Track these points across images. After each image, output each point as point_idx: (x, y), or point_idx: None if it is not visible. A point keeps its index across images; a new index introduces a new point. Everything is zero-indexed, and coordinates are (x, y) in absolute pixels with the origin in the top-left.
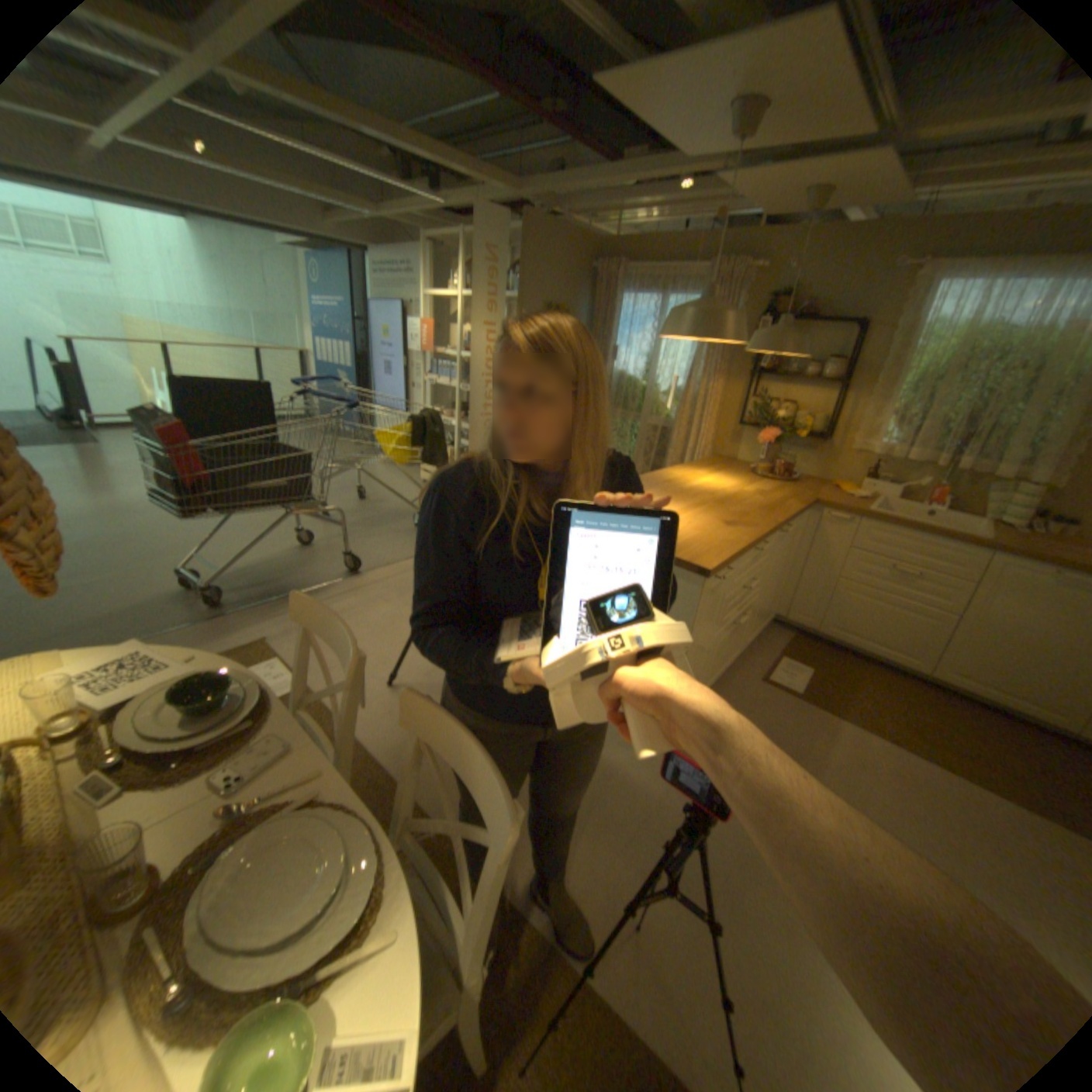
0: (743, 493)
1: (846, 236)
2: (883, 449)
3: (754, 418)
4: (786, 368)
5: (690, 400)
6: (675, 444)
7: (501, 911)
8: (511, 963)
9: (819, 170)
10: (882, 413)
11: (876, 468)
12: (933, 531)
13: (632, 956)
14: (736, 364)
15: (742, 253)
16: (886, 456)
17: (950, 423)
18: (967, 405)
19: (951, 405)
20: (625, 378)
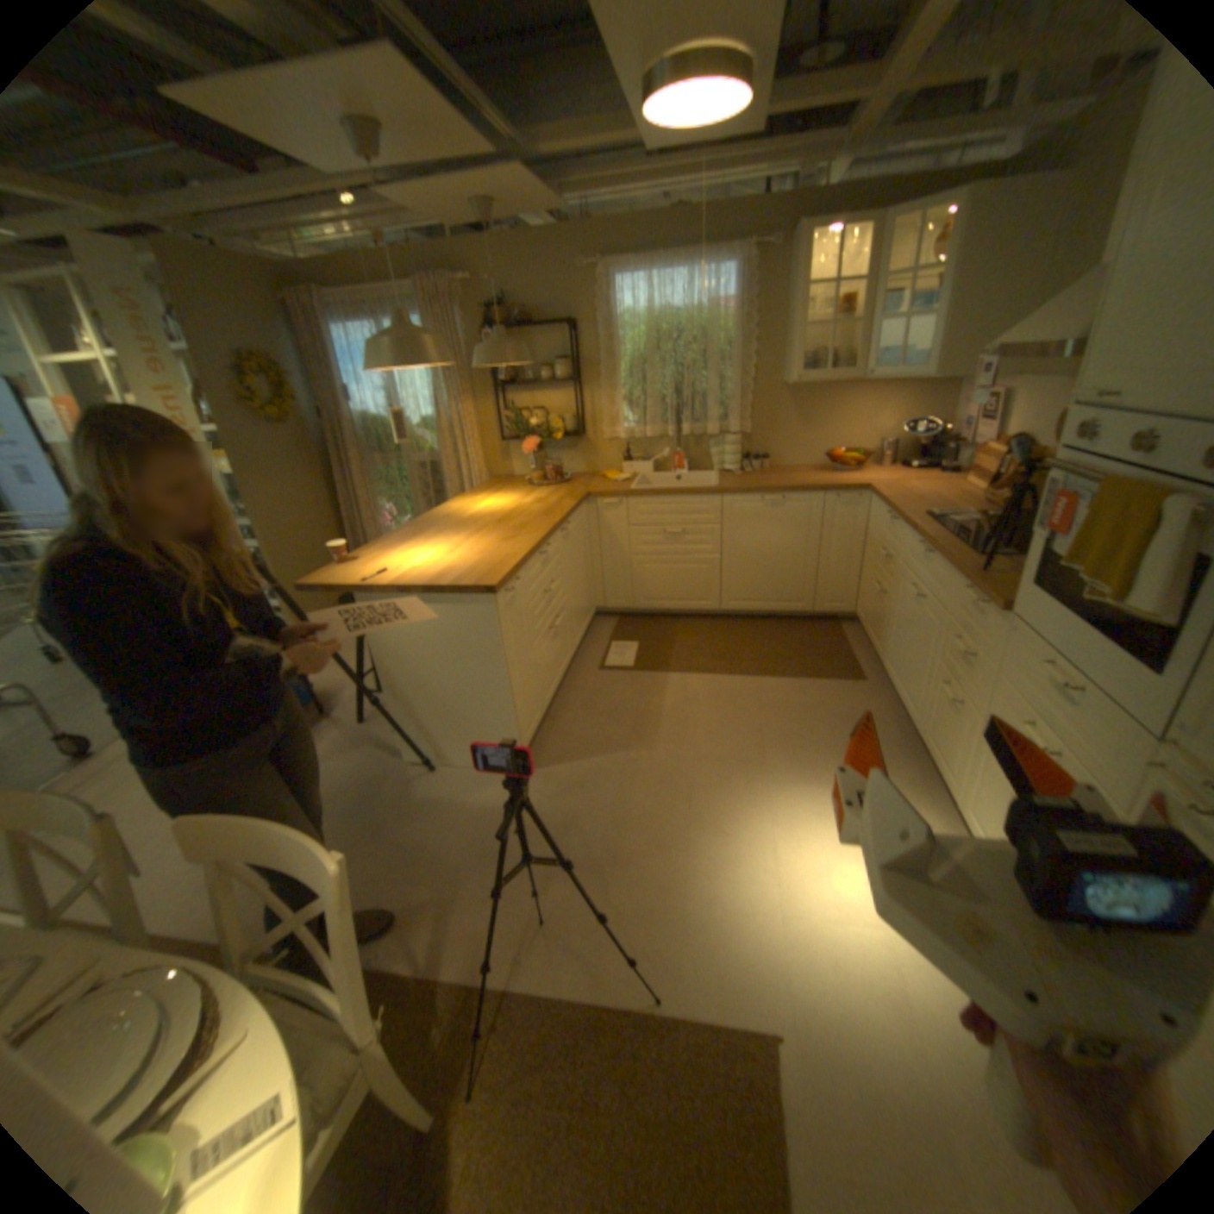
0: (521, 506)
1: (526, 243)
2: (625, 433)
3: (511, 432)
4: (523, 376)
5: (446, 427)
6: (448, 477)
7: (405, 990)
8: (430, 1025)
9: (467, 183)
10: (614, 402)
11: (627, 451)
12: (677, 492)
13: (540, 946)
14: (476, 381)
15: (439, 267)
16: (631, 439)
17: (664, 399)
18: (669, 382)
19: (658, 384)
20: (368, 418)
